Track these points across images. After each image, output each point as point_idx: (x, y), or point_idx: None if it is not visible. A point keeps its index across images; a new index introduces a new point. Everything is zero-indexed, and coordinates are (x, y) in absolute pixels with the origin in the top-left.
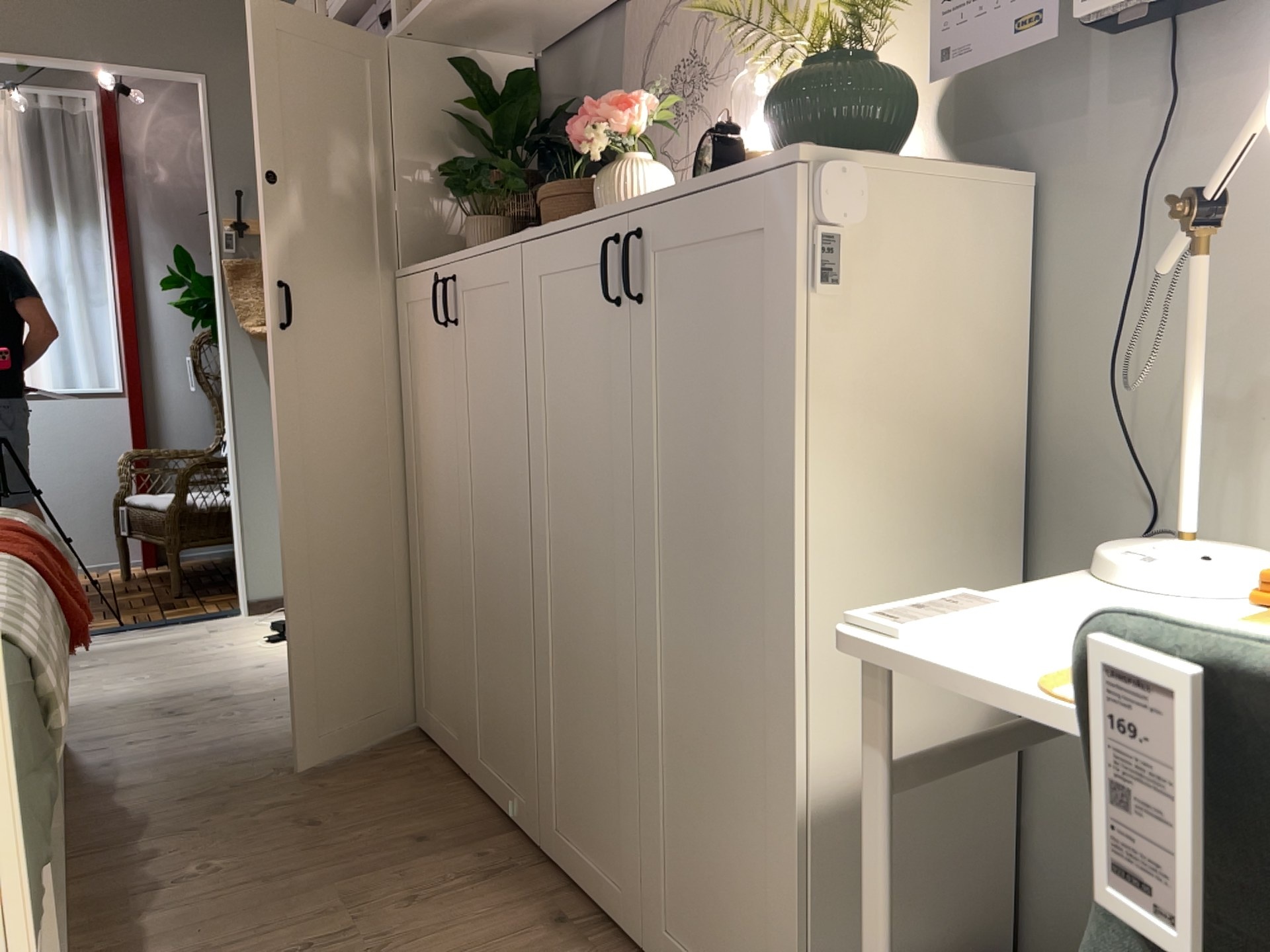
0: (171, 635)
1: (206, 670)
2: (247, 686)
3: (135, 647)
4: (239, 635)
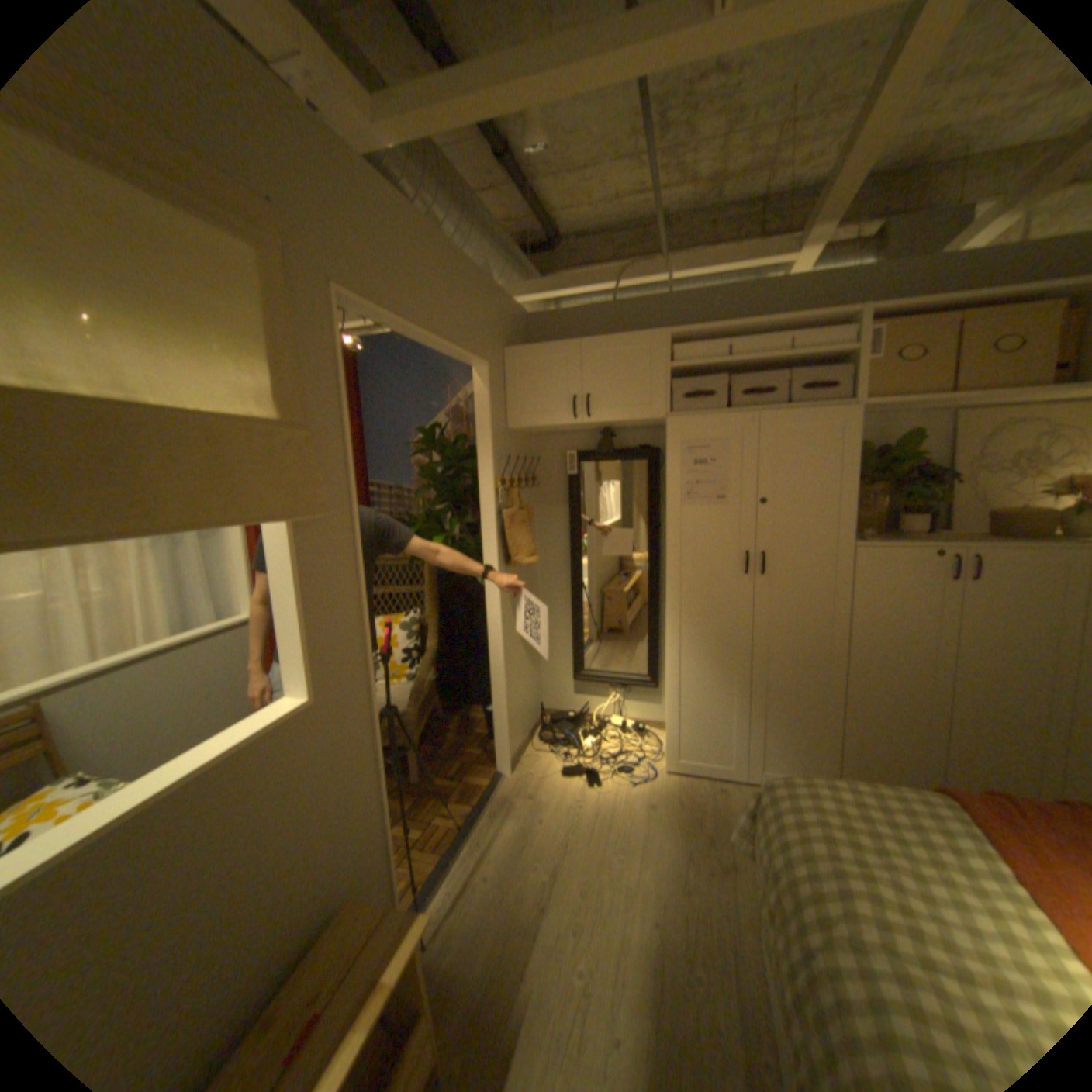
0: (514, 818)
1: (635, 830)
2: (691, 825)
3: (521, 841)
4: (559, 793)
